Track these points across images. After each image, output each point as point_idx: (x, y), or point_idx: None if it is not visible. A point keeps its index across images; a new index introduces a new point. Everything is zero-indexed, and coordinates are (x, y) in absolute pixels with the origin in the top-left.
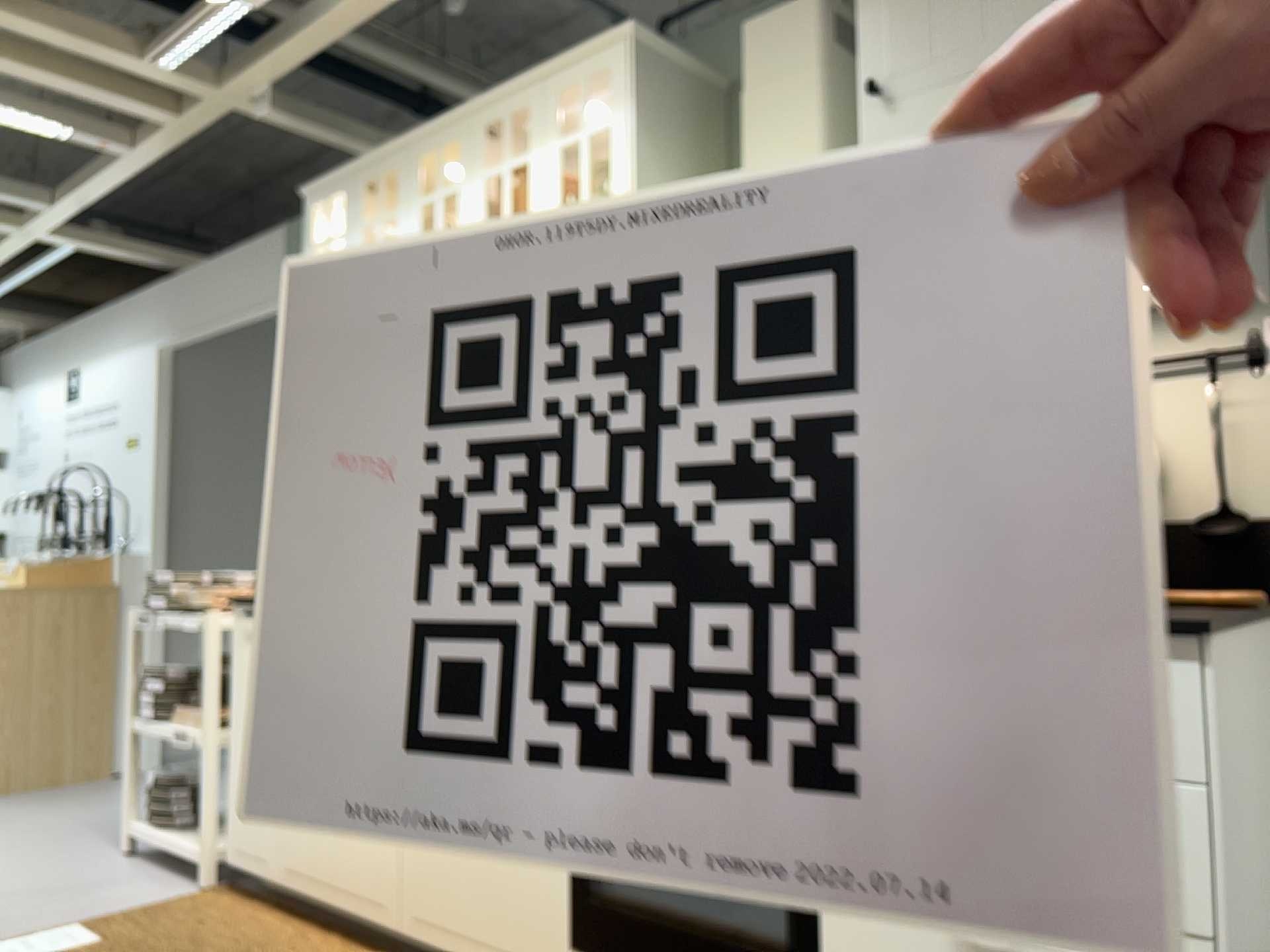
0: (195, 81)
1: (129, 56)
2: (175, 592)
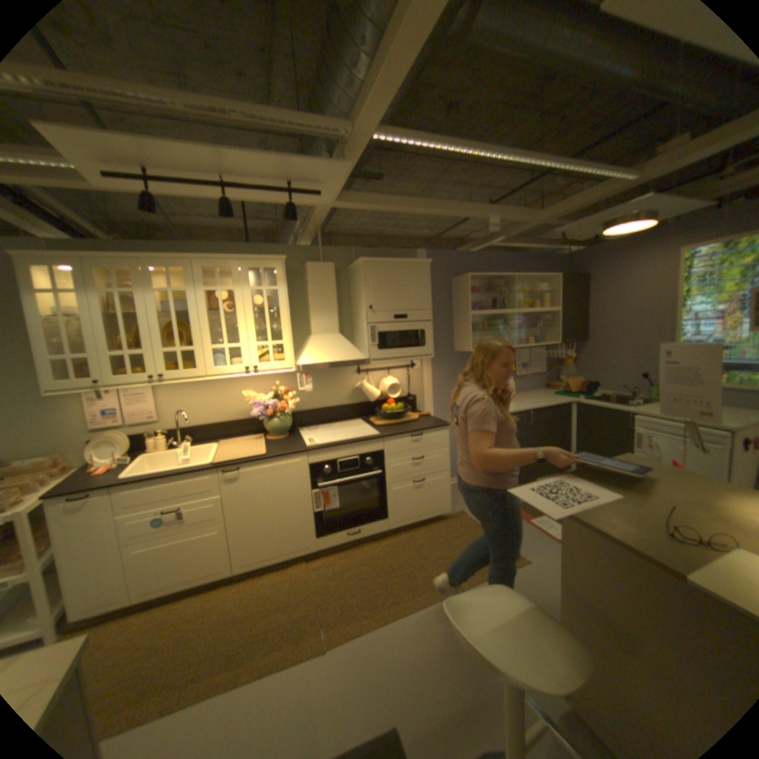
0: None
1: None
2: None
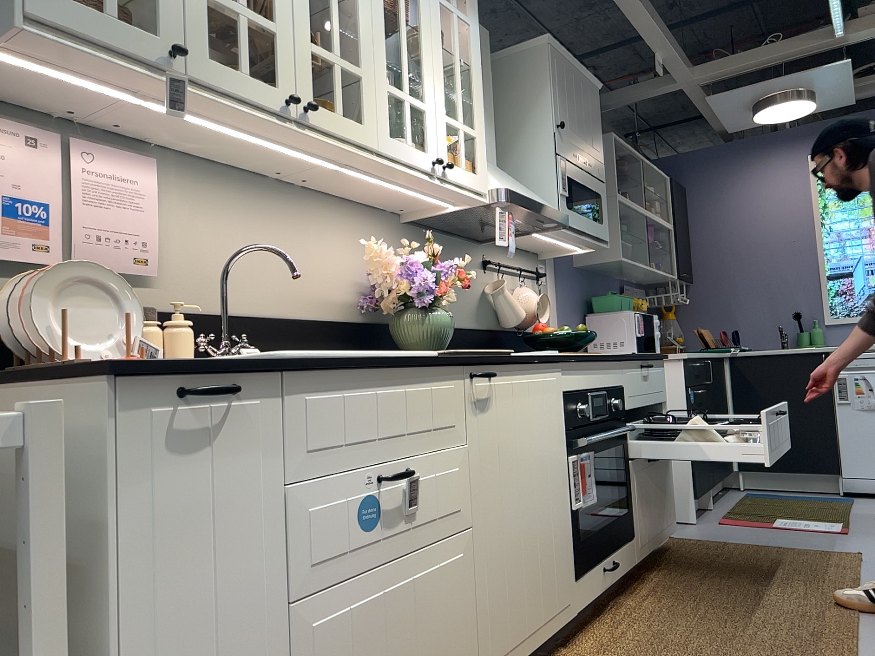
0: None
1: None
2: None
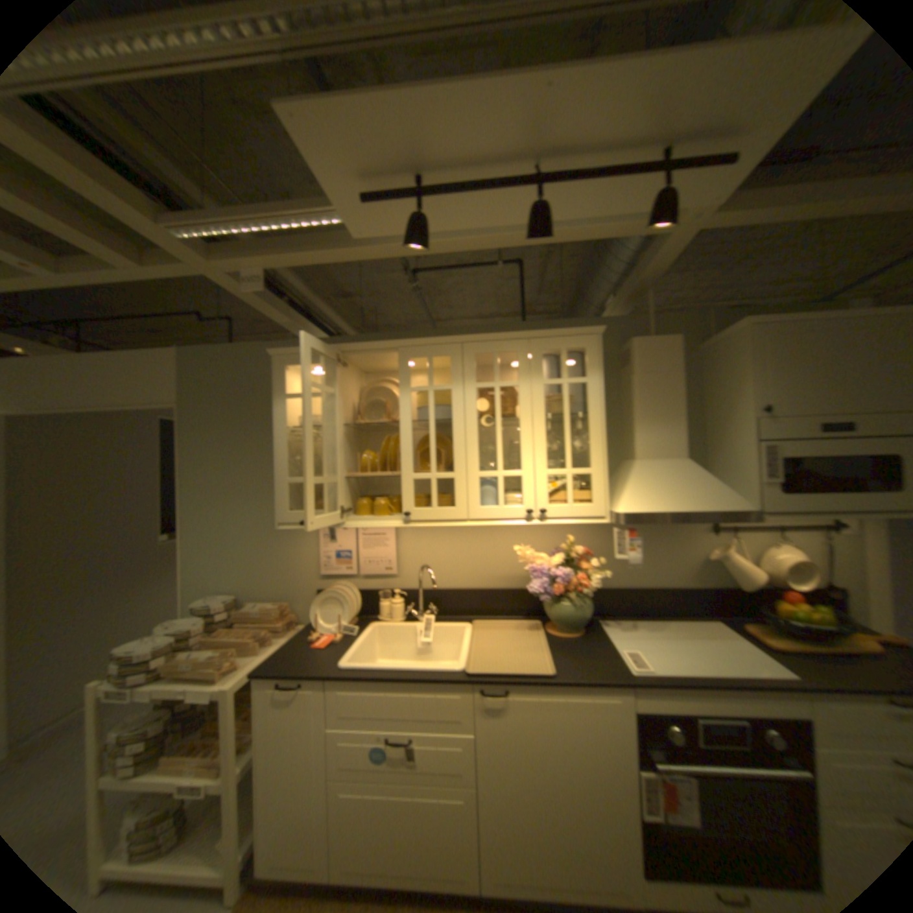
0: (194, 250)
1: (147, 217)
2: (153, 666)
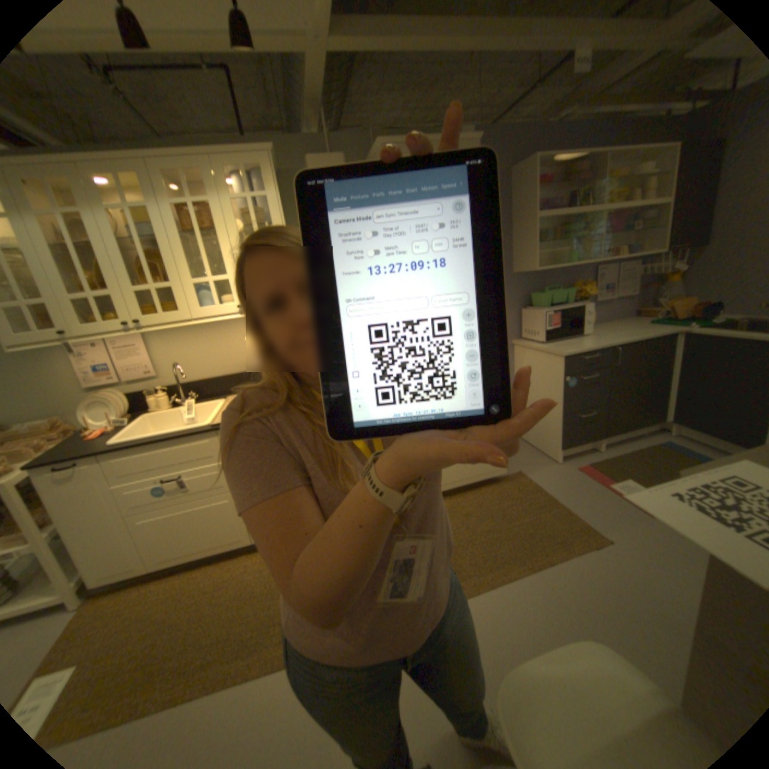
0: None
1: None
2: None
